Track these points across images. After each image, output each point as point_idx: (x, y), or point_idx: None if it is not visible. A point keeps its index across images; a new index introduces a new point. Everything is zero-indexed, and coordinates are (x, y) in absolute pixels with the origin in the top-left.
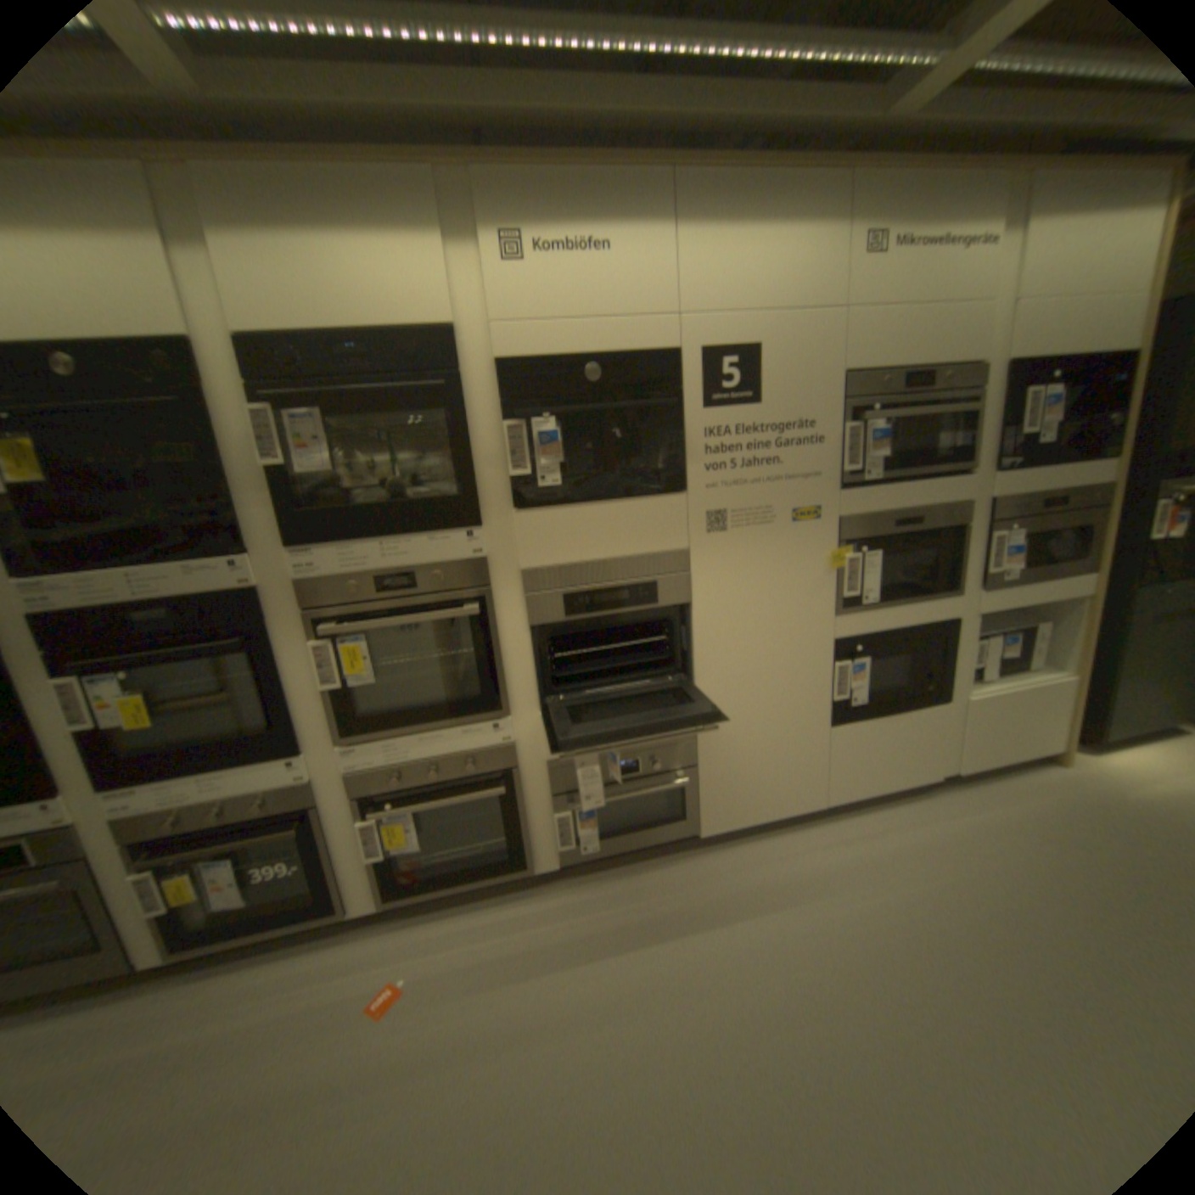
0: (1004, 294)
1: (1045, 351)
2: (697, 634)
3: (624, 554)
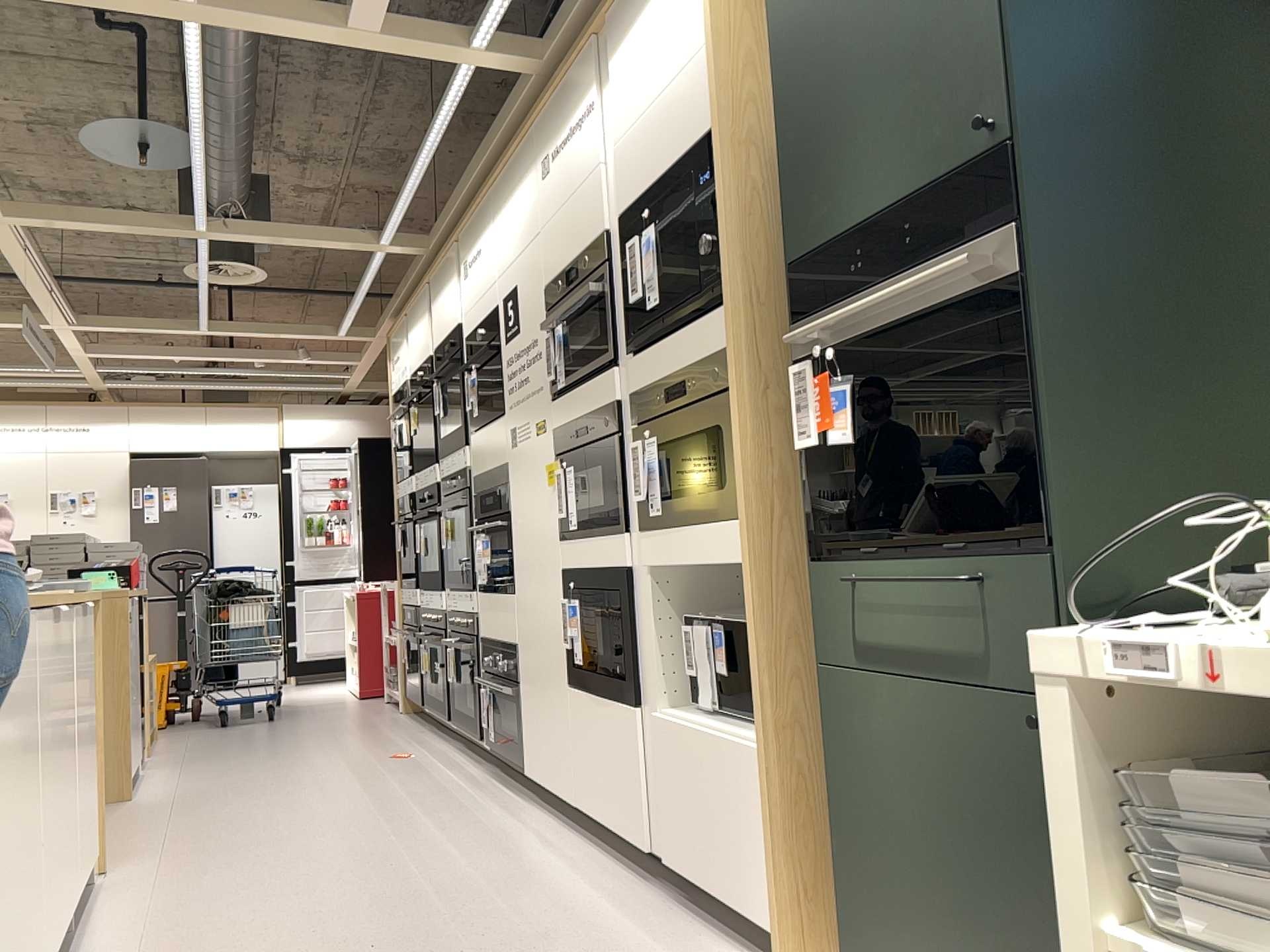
0: (611, 151)
1: (639, 191)
2: (512, 543)
3: (502, 468)
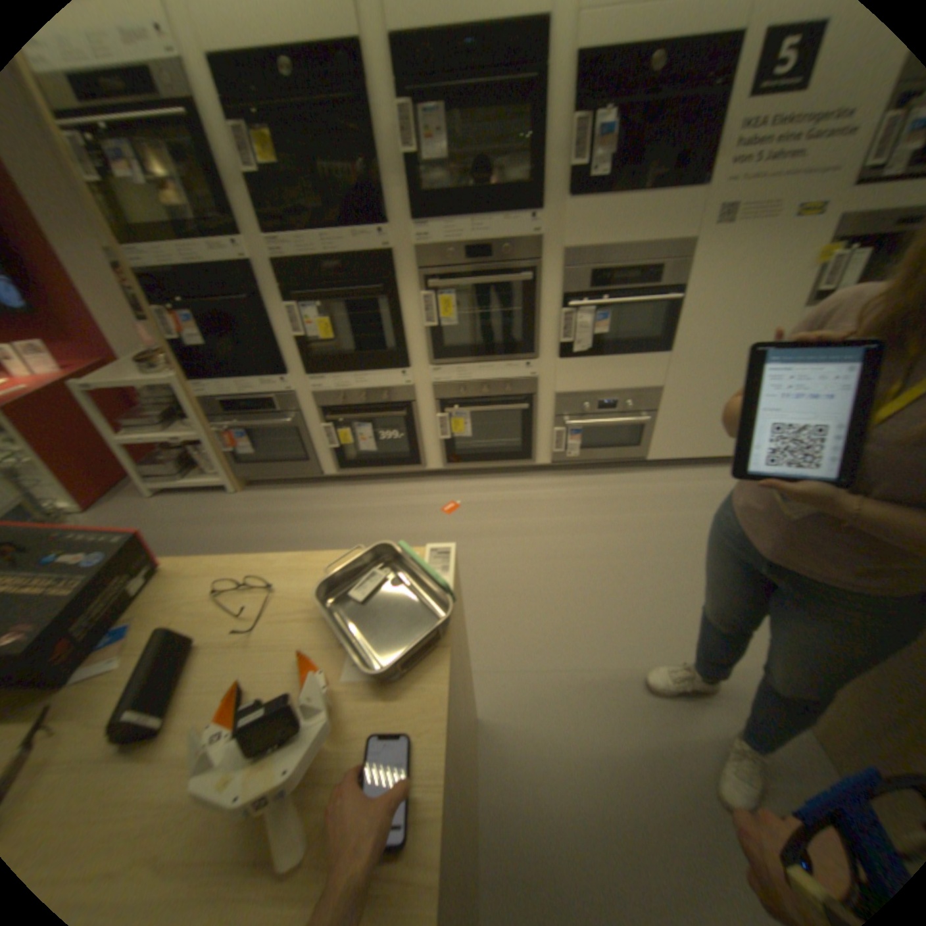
0: None
1: None
2: (684, 311)
3: (643, 239)
